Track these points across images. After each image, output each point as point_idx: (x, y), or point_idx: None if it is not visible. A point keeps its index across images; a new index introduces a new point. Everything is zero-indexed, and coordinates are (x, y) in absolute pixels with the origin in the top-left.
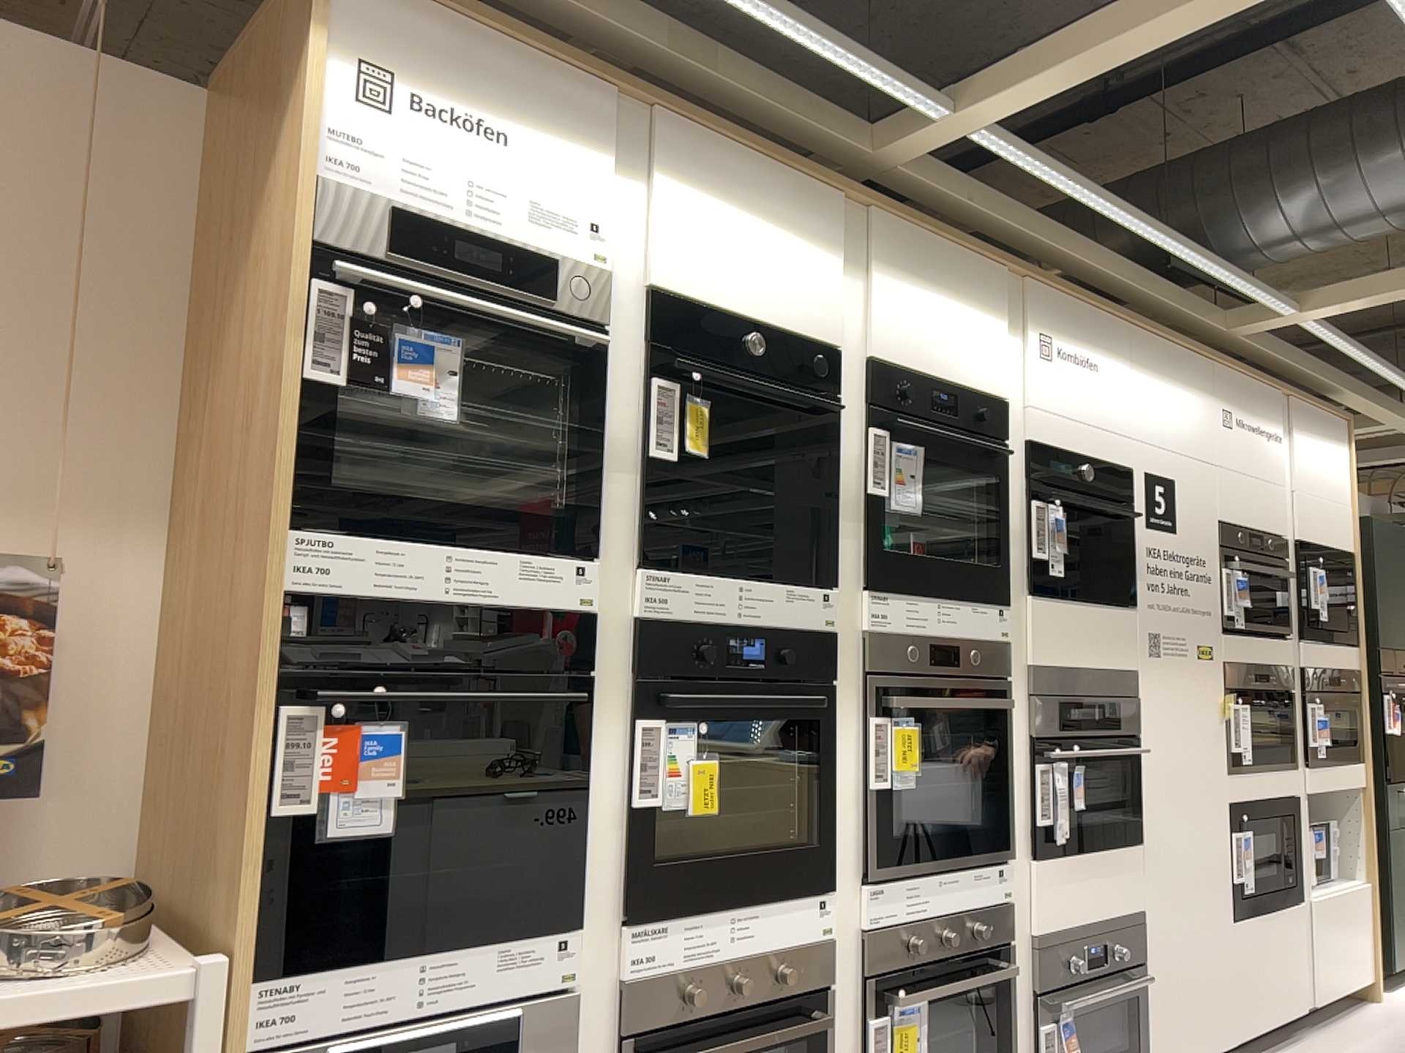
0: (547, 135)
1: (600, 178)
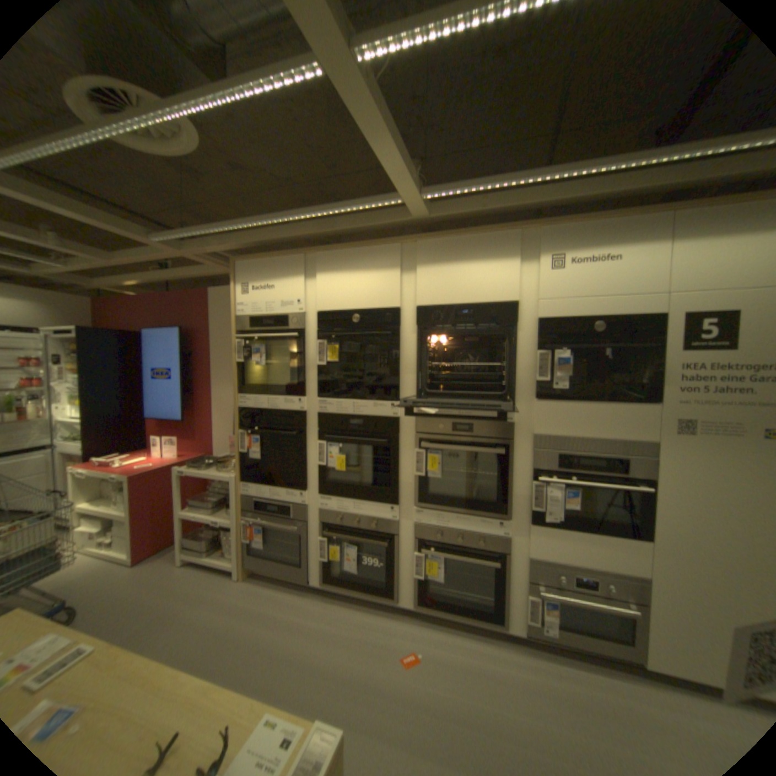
0: (281, 277)
1: (297, 283)
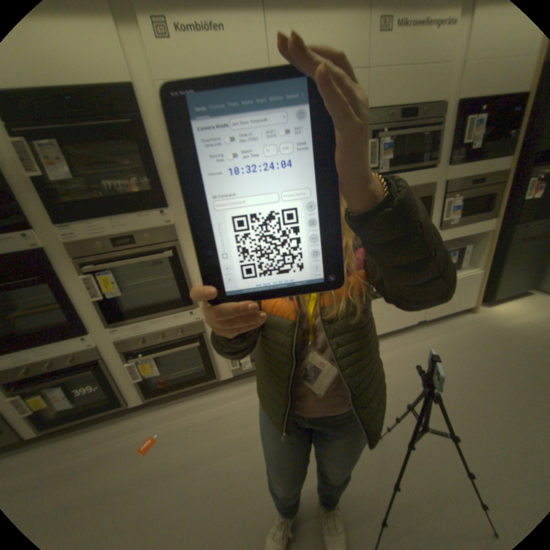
0: None
1: None
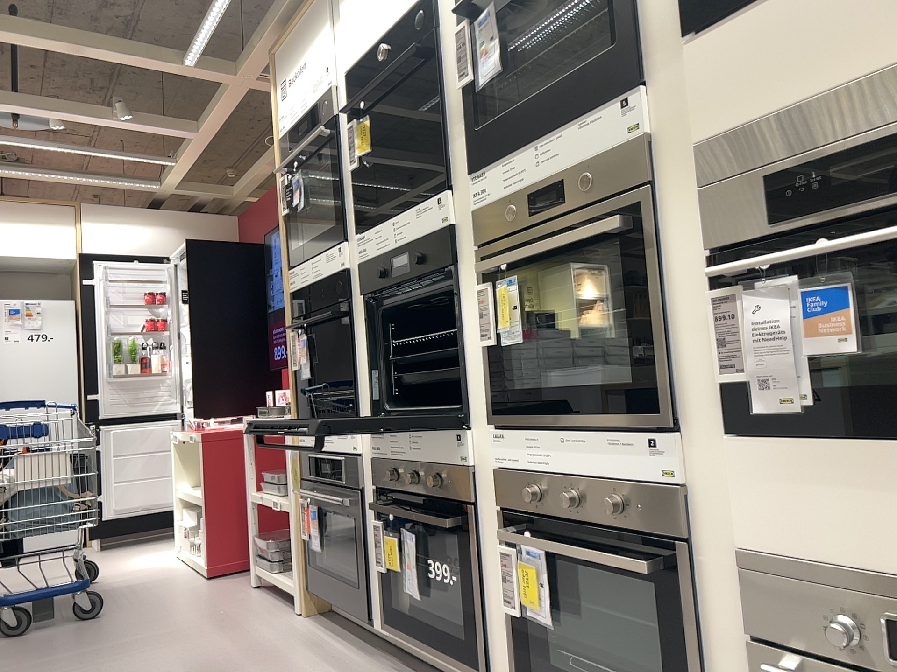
0: (309, 44)
1: (323, 40)
